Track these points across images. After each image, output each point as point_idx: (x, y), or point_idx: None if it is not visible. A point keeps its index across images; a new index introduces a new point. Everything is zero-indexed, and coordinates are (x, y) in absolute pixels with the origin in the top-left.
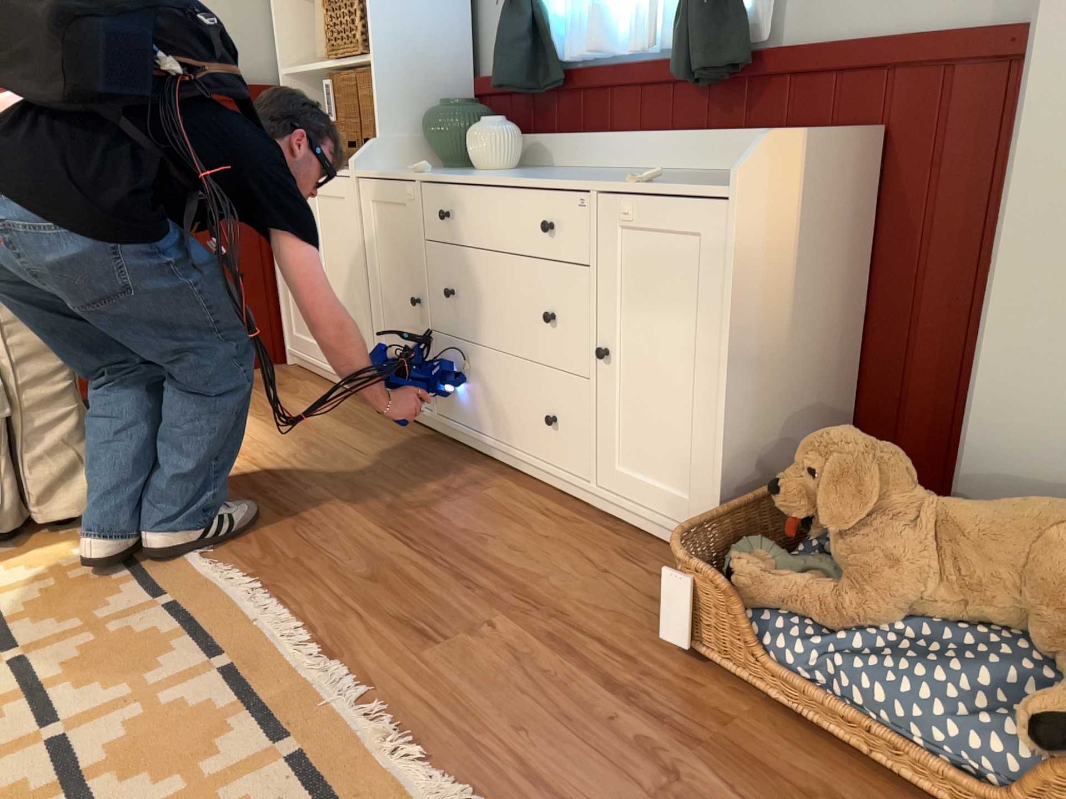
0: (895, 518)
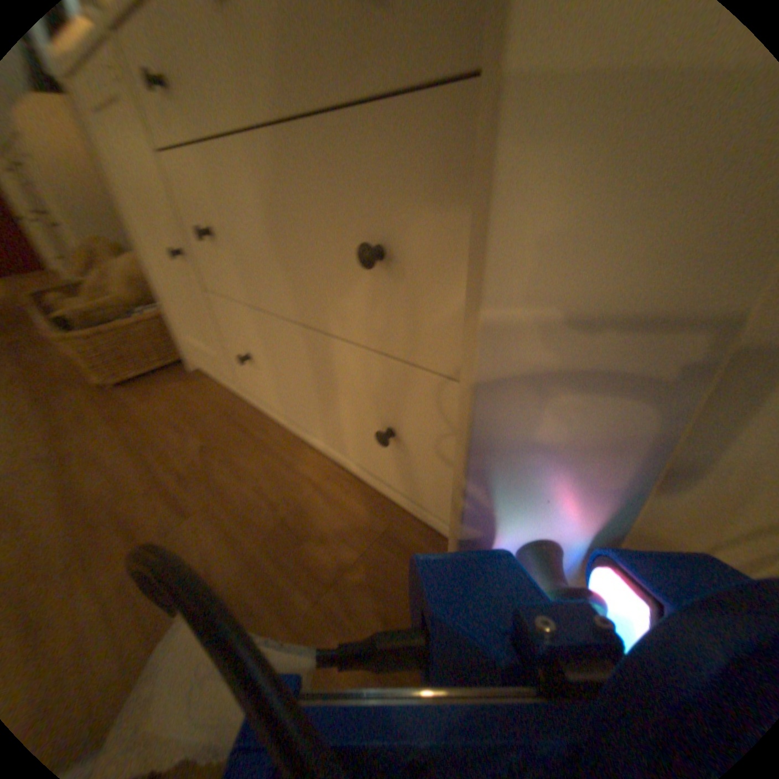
0: (97, 271)
